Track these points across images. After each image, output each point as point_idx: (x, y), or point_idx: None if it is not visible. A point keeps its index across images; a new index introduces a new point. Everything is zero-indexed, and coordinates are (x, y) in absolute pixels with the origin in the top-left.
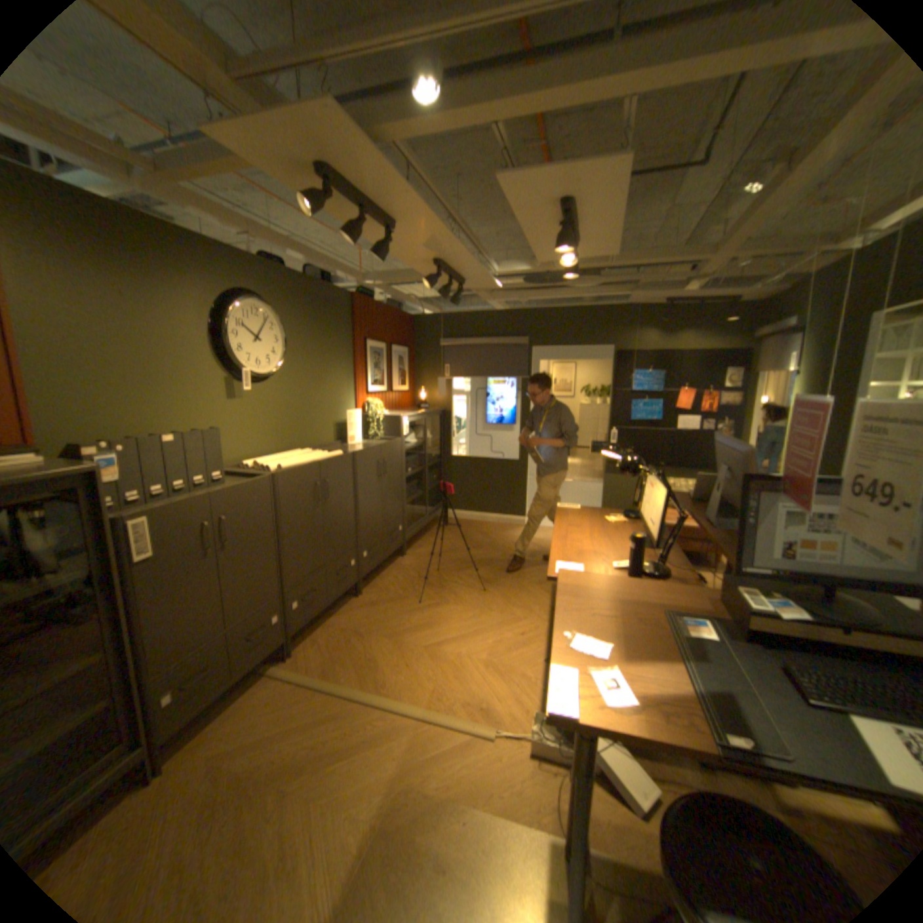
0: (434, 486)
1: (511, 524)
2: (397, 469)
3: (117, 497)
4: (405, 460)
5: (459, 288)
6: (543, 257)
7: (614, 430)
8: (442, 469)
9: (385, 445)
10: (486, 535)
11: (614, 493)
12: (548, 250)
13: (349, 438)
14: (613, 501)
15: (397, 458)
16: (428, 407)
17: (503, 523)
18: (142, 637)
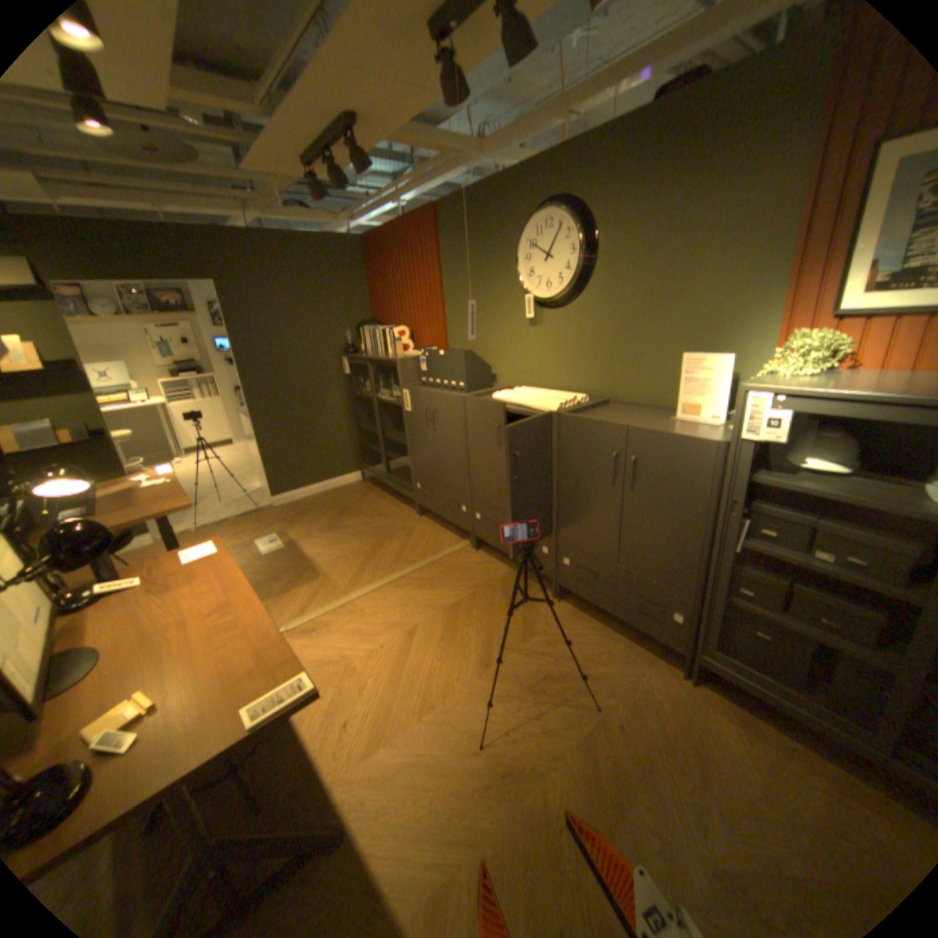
0: None
1: None
2: (688, 500)
3: (428, 380)
4: (743, 501)
5: None
6: None
7: None
8: None
9: (646, 433)
10: None
11: None
12: None
13: (684, 405)
14: None
15: (691, 477)
16: None
17: None
18: (412, 448)
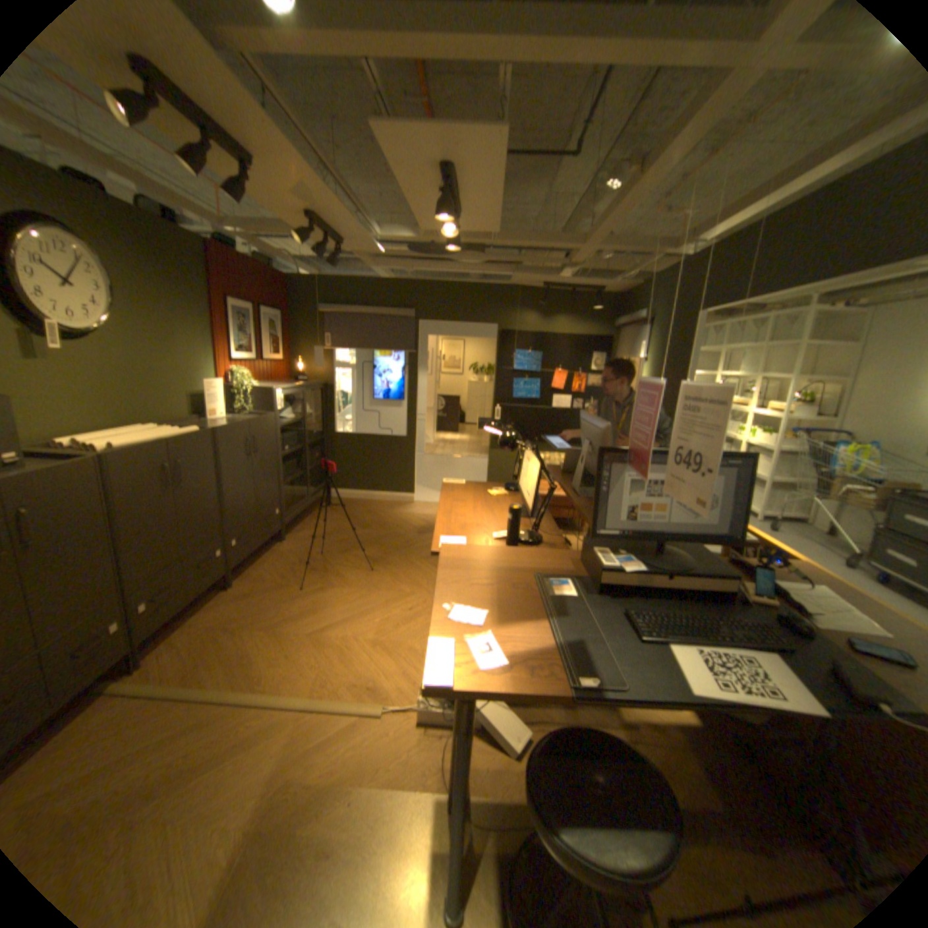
0: (316, 465)
1: (400, 501)
2: (271, 446)
3: None
4: (280, 436)
5: (338, 248)
6: (428, 225)
7: (497, 407)
8: (325, 446)
9: (255, 420)
10: (374, 513)
11: (497, 467)
12: (431, 217)
13: (209, 411)
14: (497, 475)
15: (270, 435)
16: (308, 379)
17: (392, 500)
18: None
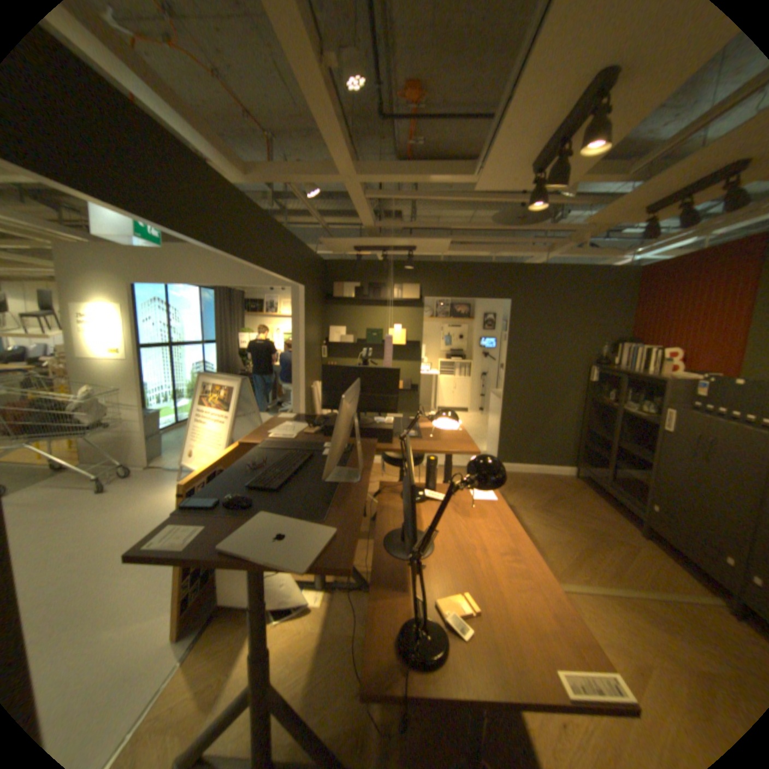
0: None
1: None
2: None
3: (704, 405)
4: None
5: None
6: None
7: None
8: None
9: None
10: None
11: None
12: None
13: None
14: None
15: None
16: None
17: None
18: (660, 467)
